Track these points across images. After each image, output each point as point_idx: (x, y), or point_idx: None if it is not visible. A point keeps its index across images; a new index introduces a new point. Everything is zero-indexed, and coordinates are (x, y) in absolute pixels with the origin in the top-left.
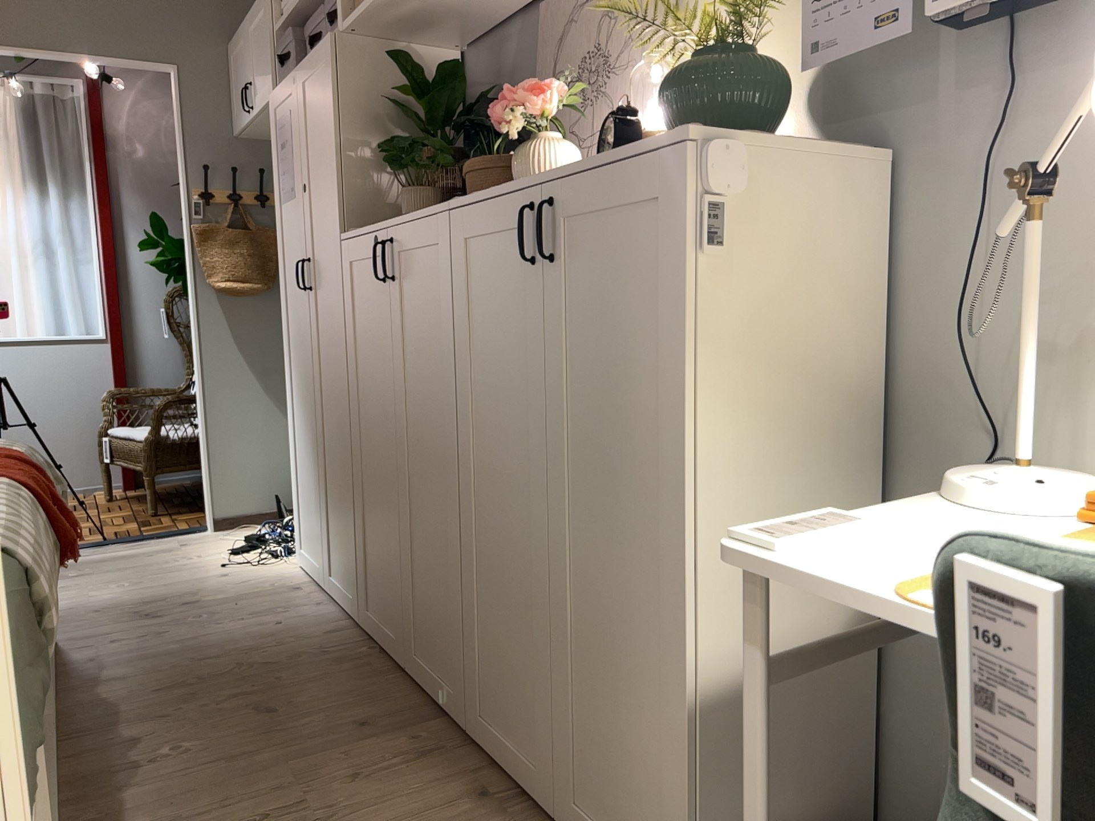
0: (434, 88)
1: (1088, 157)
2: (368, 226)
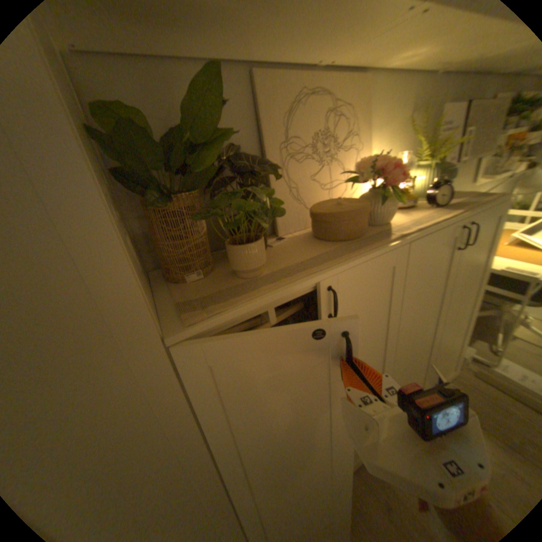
0: (181, 120)
1: None
2: (264, 293)
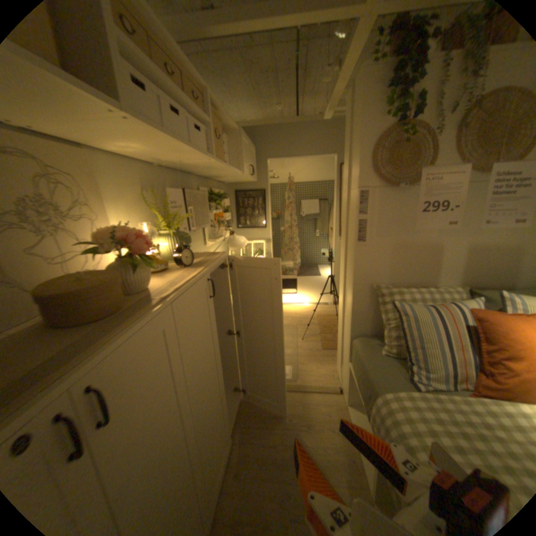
0: None
1: None
2: None
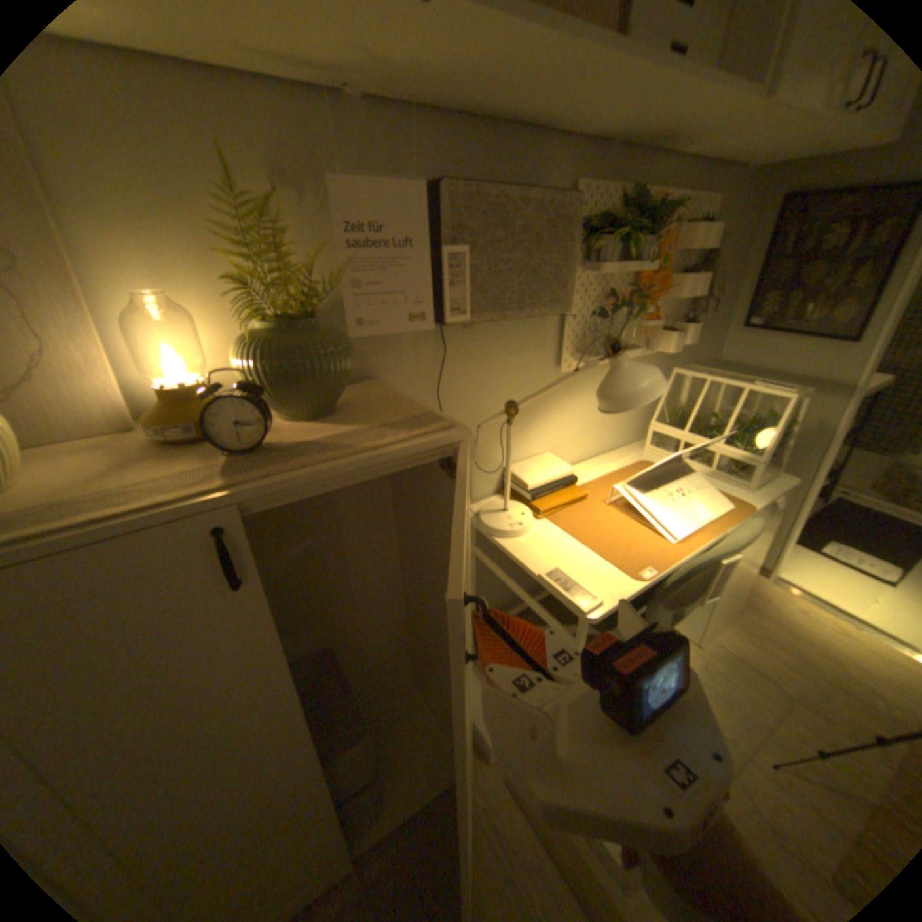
0: None
1: (467, 380)
2: None
